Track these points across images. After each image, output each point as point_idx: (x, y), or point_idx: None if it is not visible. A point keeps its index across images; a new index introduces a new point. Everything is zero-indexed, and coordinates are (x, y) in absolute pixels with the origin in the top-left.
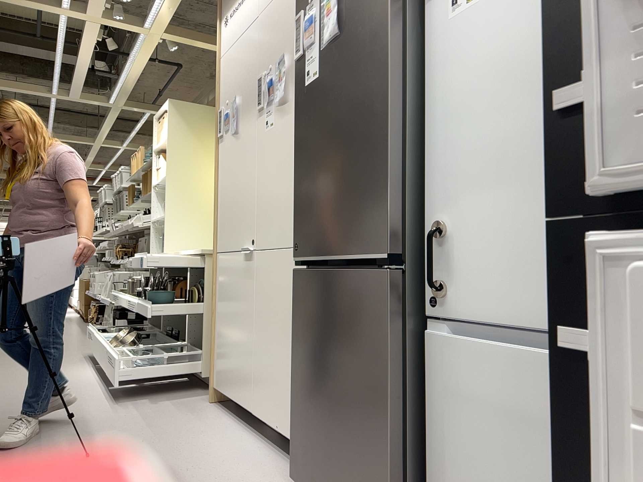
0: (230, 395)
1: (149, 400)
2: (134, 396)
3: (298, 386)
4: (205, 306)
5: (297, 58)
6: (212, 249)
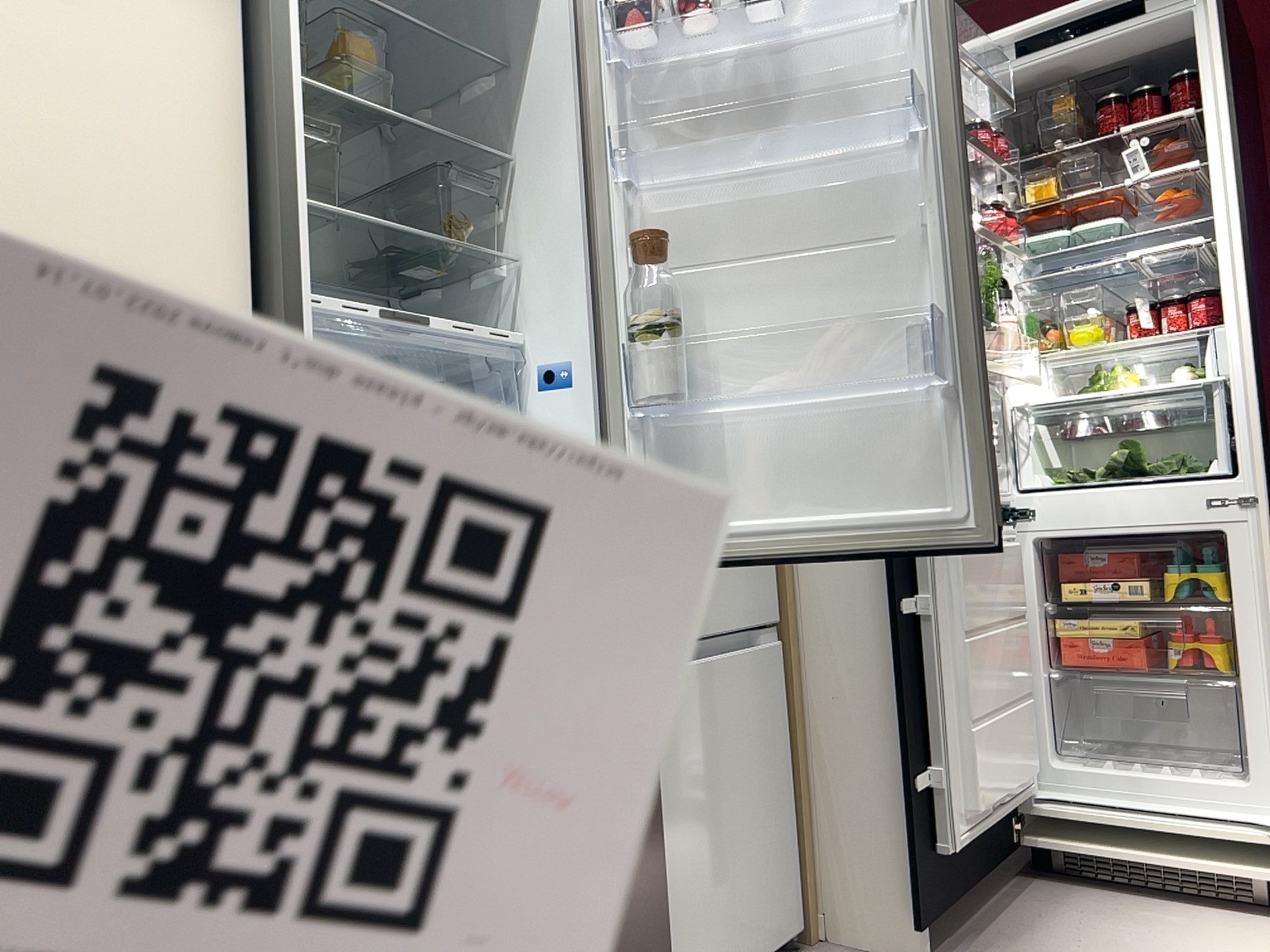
0: None
1: None
2: None
3: None
4: None
5: None
6: None
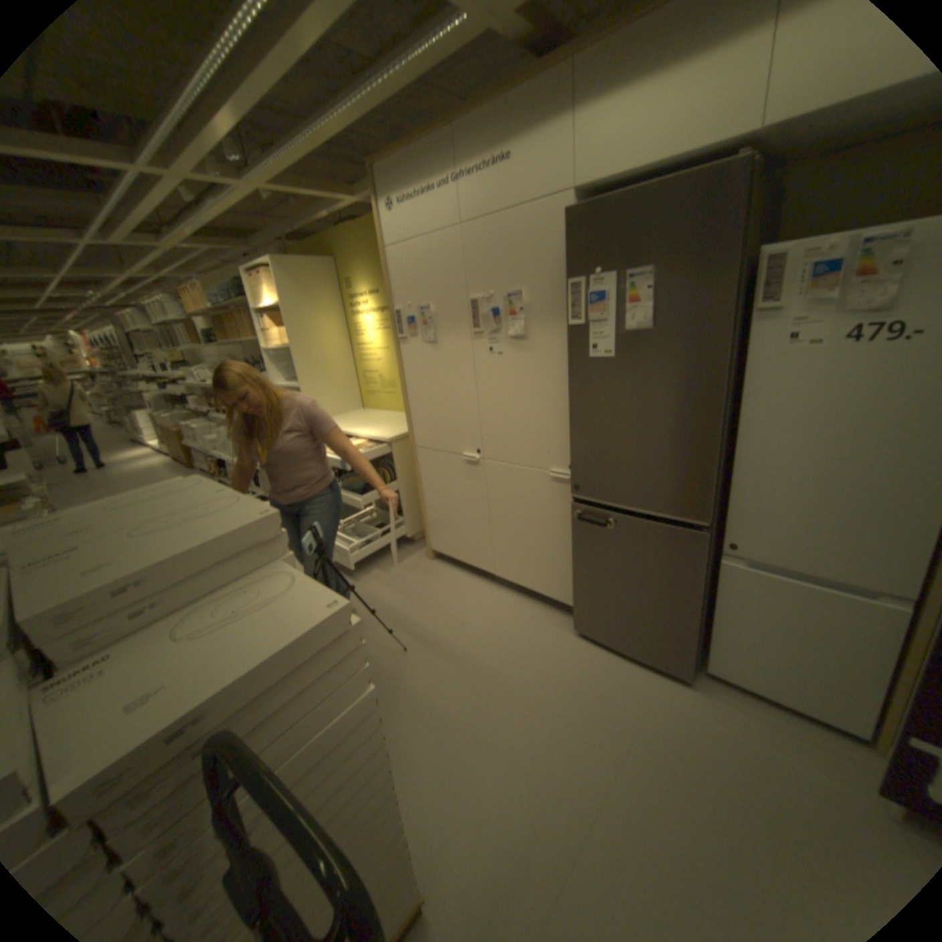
0: (460, 558)
1: (380, 570)
2: (362, 568)
3: (583, 579)
4: (400, 483)
5: (573, 324)
6: (395, 434)
